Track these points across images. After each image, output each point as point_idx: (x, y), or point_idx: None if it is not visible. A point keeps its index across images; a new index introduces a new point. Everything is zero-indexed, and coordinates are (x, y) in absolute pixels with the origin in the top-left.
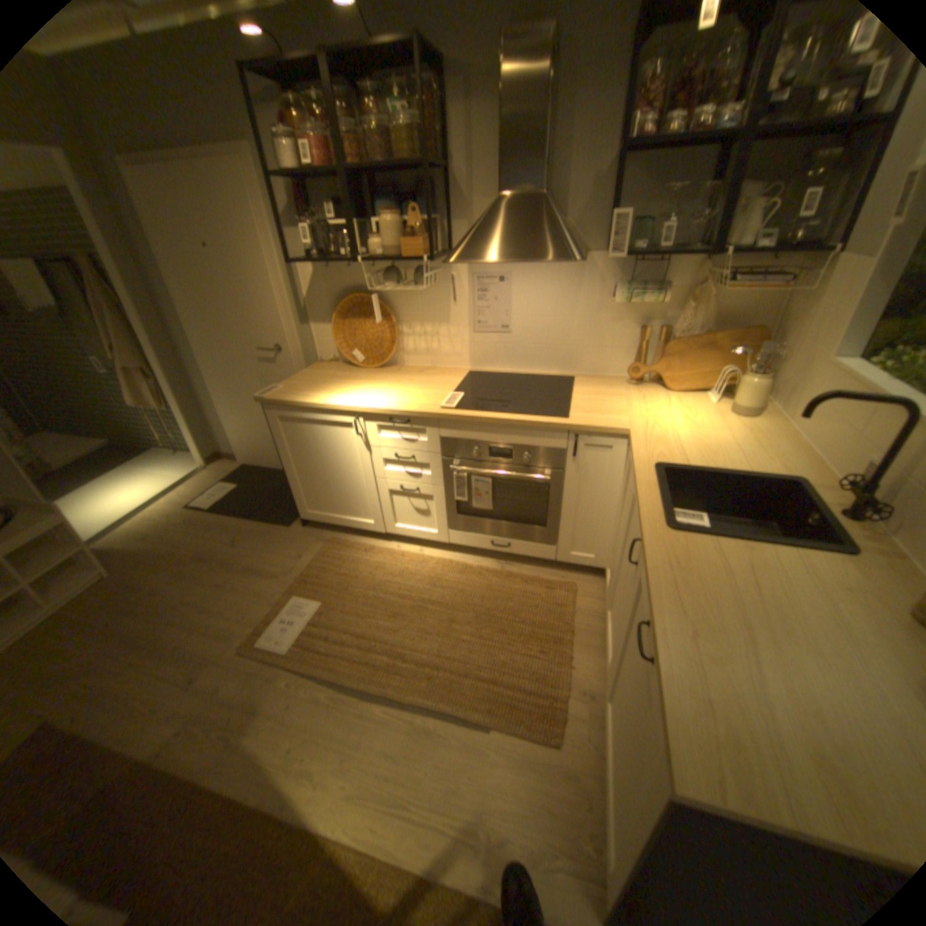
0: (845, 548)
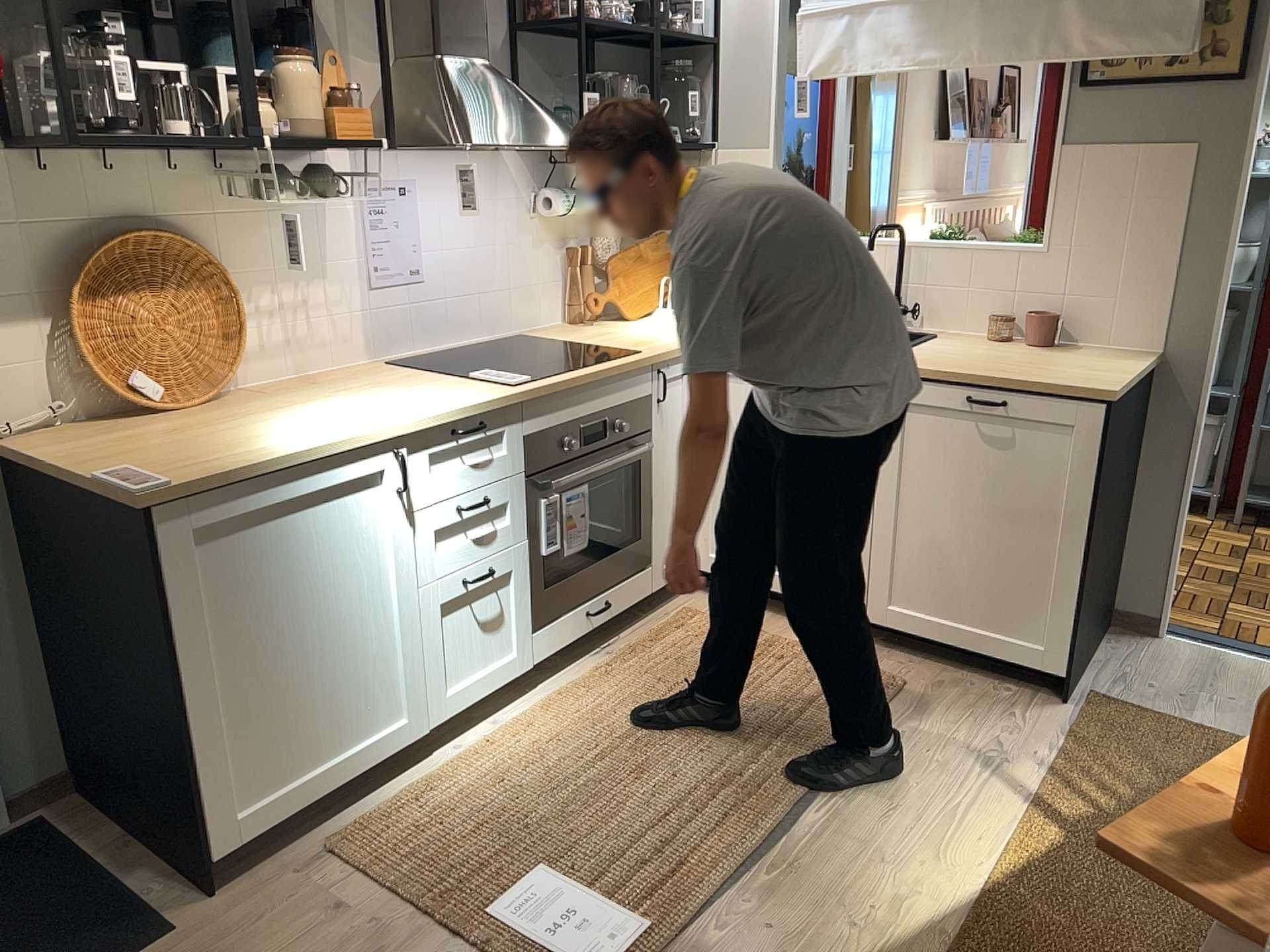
0: (930, 336)
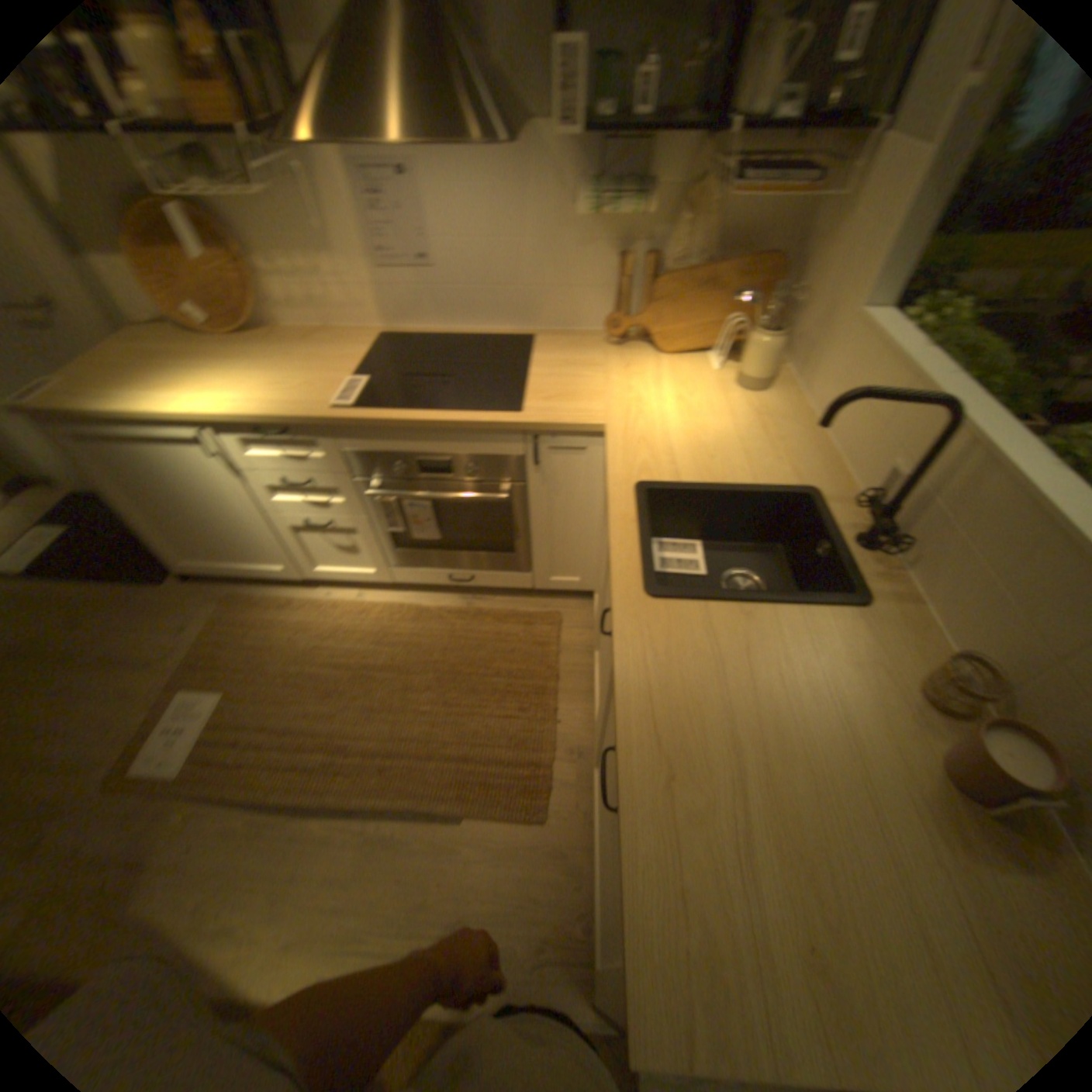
0: (857, 595)
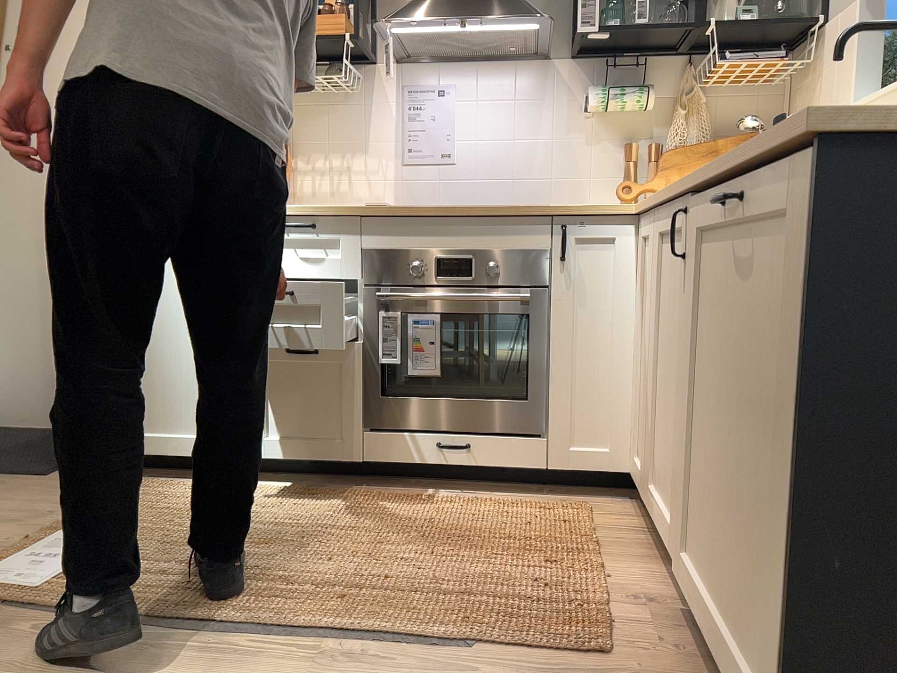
0: None
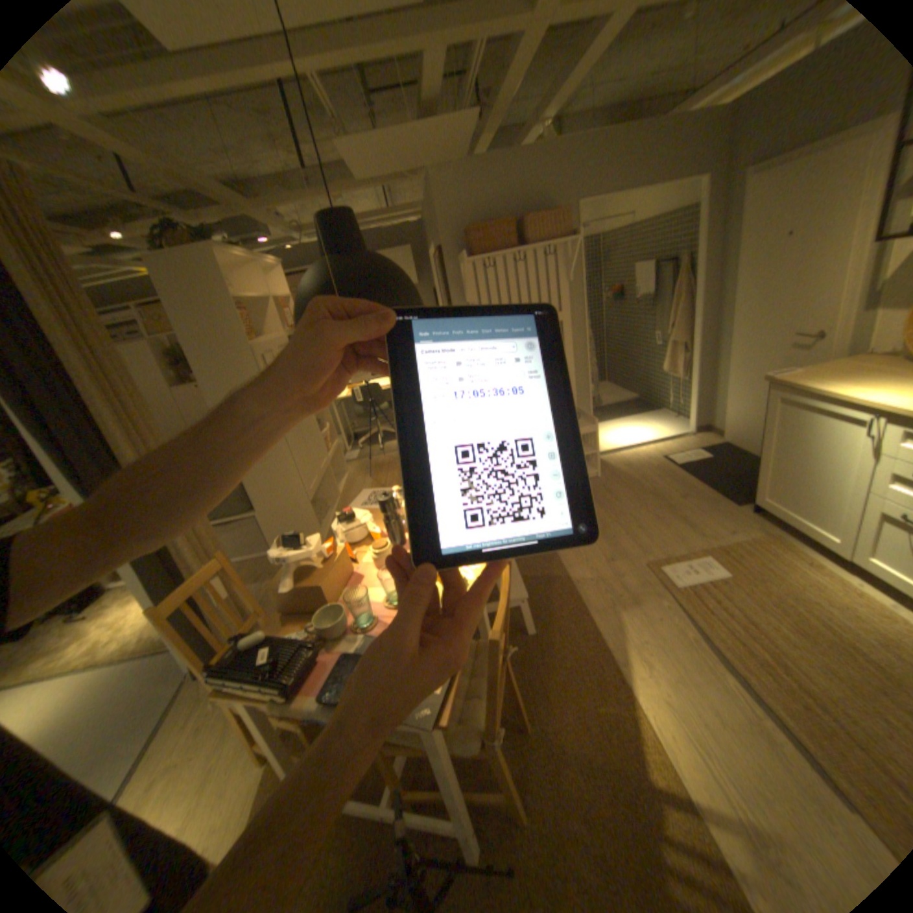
0: None
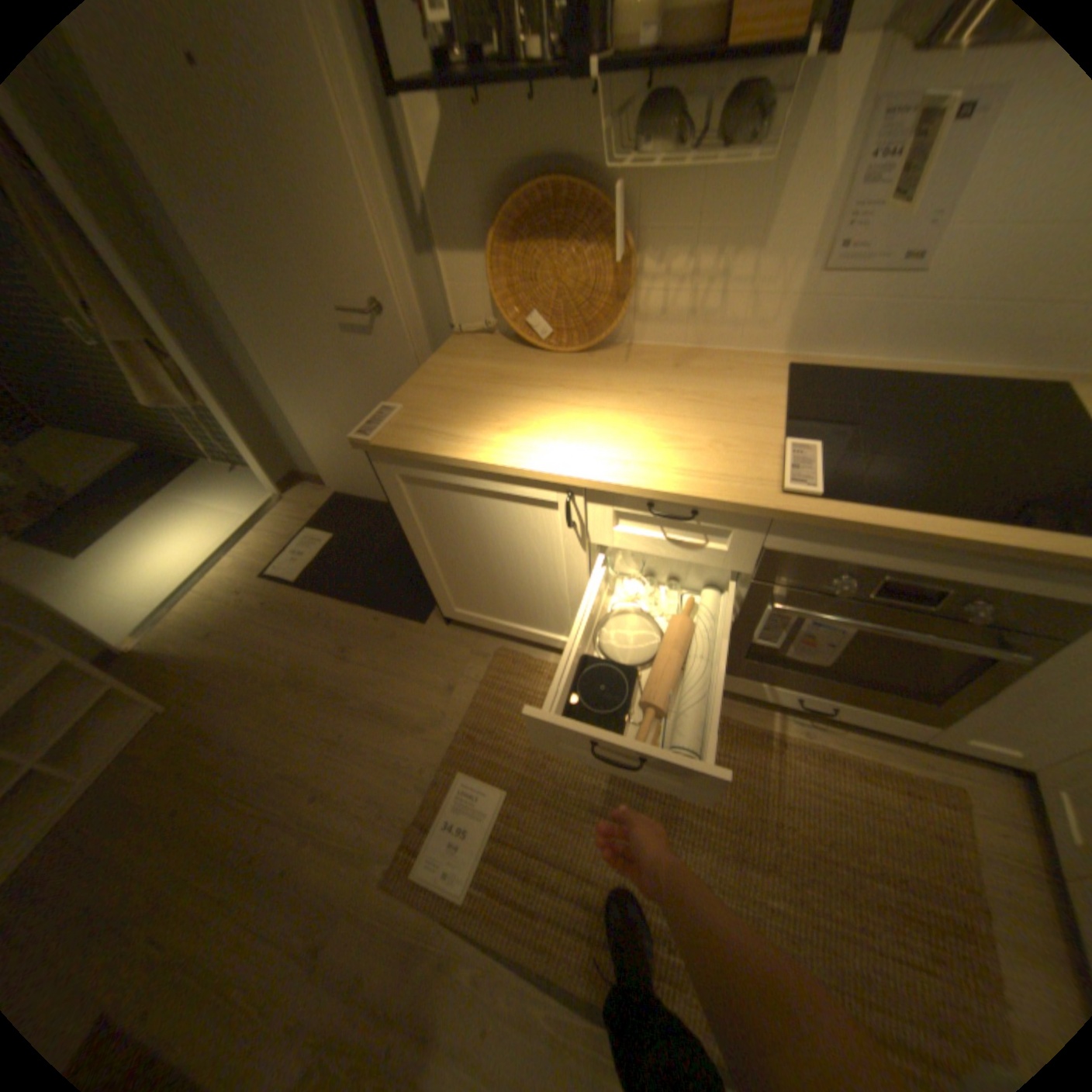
0: None
